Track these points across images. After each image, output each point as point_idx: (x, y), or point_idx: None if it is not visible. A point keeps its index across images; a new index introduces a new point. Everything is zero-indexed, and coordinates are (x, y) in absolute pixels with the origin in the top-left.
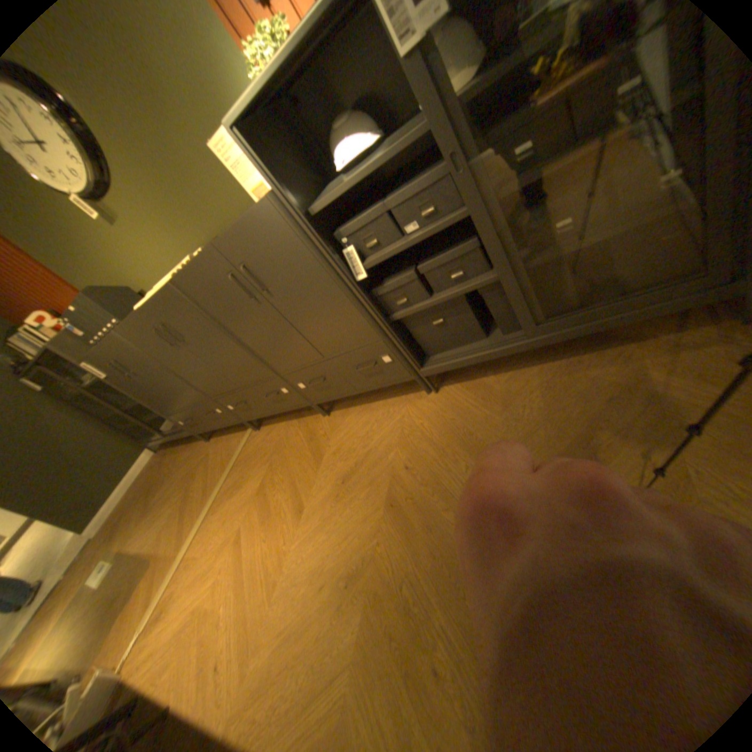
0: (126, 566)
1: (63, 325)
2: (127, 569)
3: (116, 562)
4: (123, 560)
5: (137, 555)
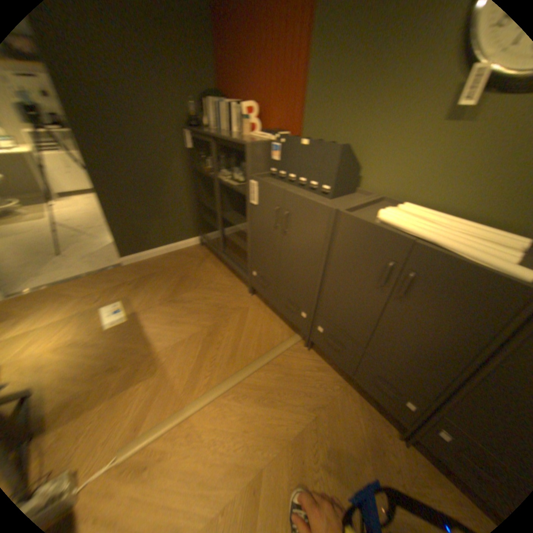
0: (134, 342)
1: (270, 138)
2: (134, 347)
3: (128, 322)
4: (134, 329)
5: (148, 343)
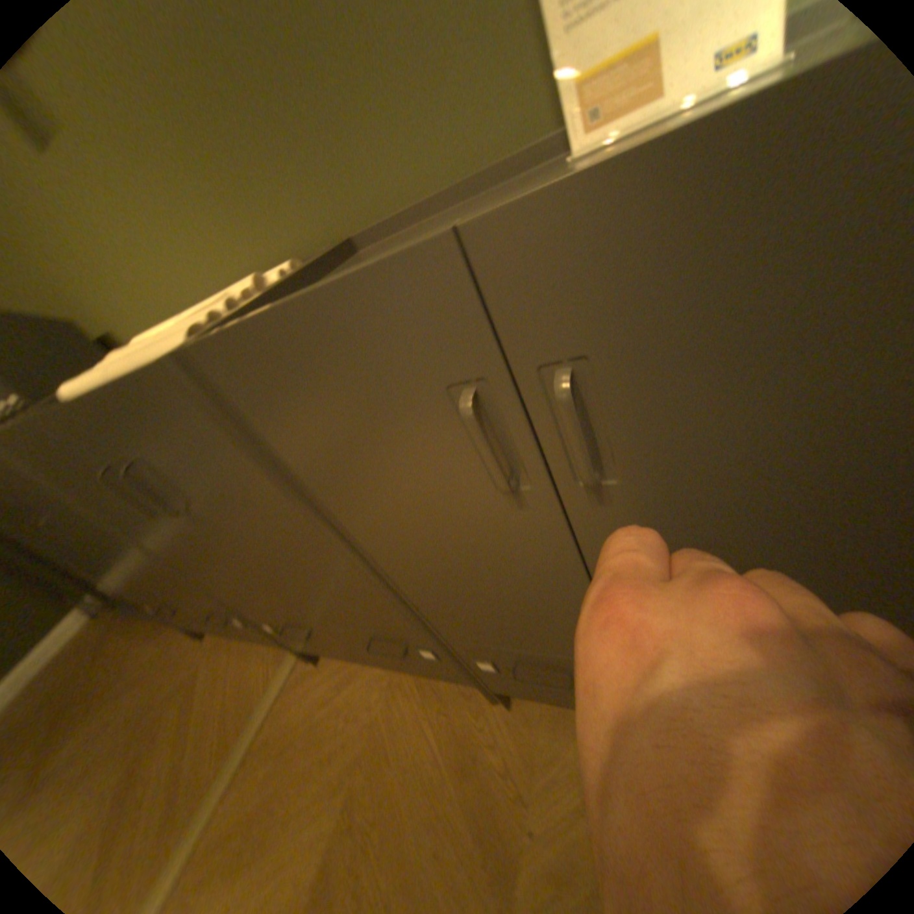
0: None
1: None
2: None
3: None
4: None
5: None
